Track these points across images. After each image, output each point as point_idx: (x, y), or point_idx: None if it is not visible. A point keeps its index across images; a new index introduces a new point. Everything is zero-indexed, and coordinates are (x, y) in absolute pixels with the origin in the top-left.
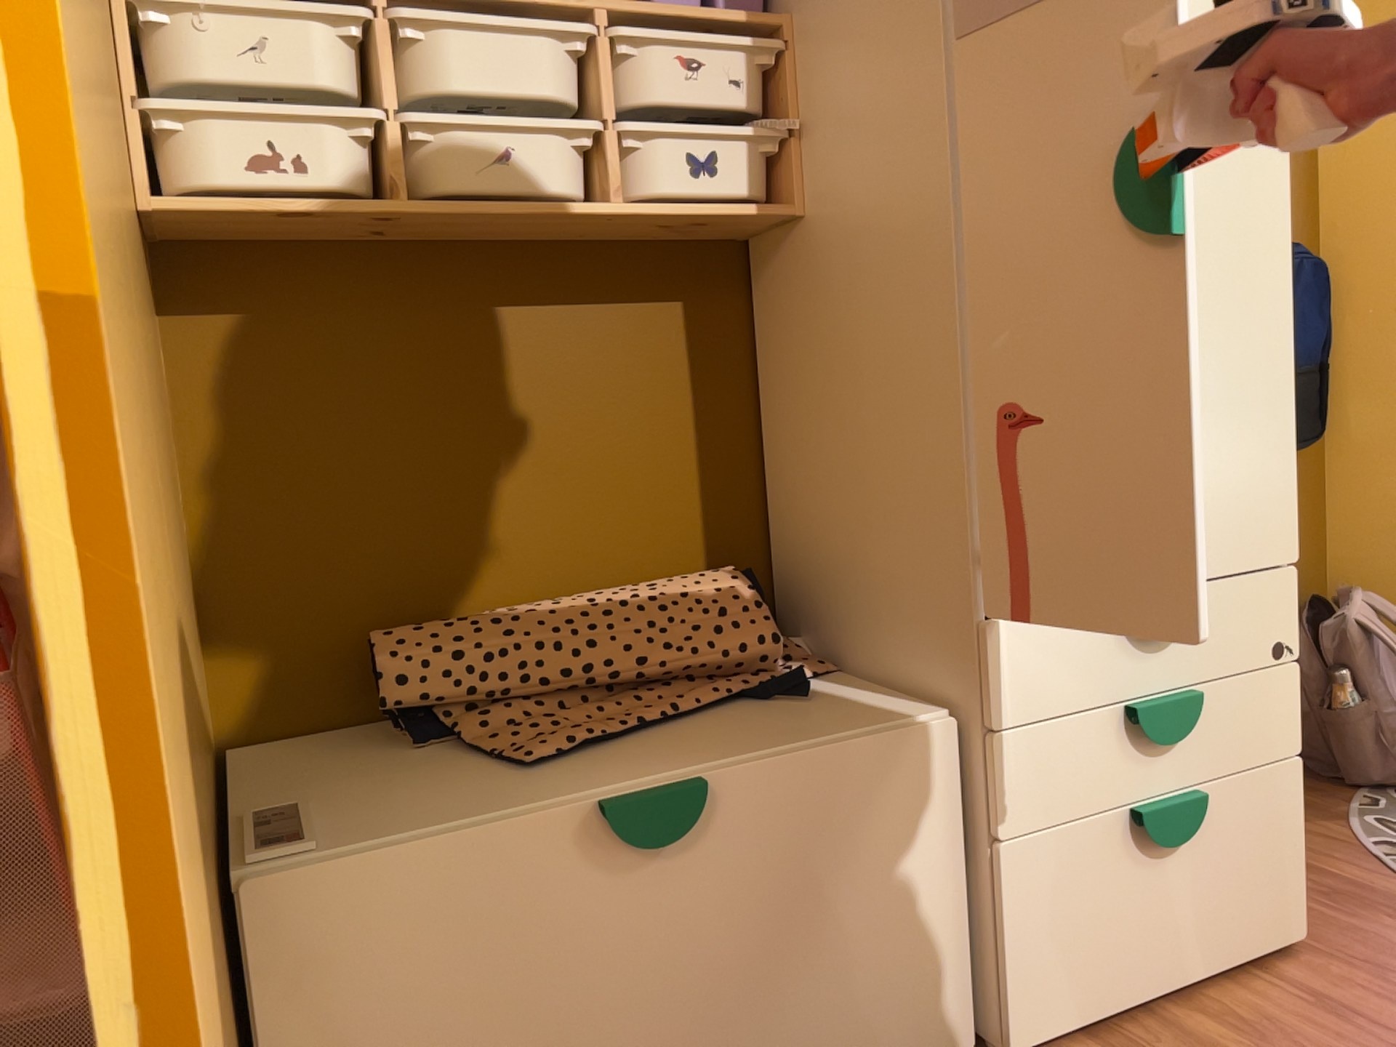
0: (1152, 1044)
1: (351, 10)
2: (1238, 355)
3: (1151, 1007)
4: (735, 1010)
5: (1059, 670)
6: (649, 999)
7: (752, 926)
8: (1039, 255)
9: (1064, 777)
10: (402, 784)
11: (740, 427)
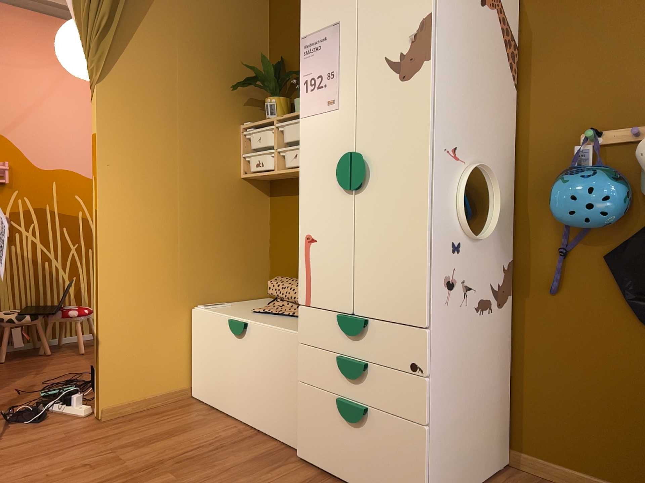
0: None
1: (267, 127)
2: (395, 224)
3: None
4: (249, 388)
5: (317, 331)
6: (236, 372)
7: (254, 368)
8: (318, 184)
9: (317, 371)
10: (243, 308)
11: None
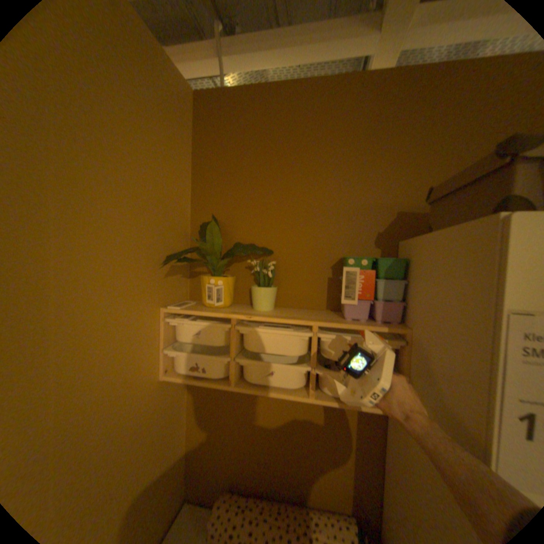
0: None
1: (222, 326)
2: None
3: None
4: None
5: None
6: None
7: None
8: None
9: None
10: None
11: (375, 460)
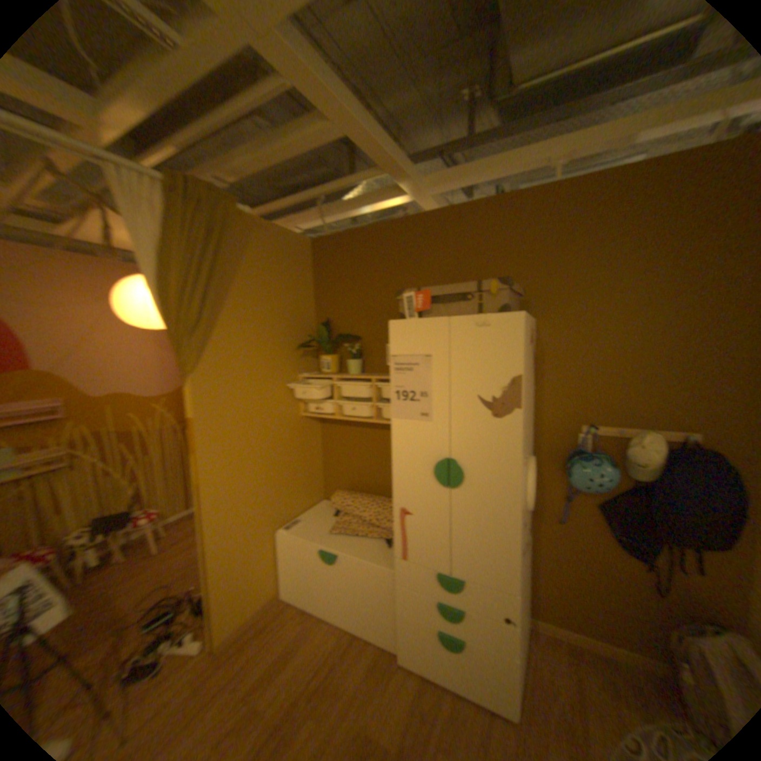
0: (427, 695)
1: (327, 383)
2: (489, 520)
3: (444, 690)
4: (342, 604)
5: (414, 580)
6: (326, 590)
7: (345, 590)
8: (412, 473)
9: (415, 608)
10: (316, 525)
11: None
